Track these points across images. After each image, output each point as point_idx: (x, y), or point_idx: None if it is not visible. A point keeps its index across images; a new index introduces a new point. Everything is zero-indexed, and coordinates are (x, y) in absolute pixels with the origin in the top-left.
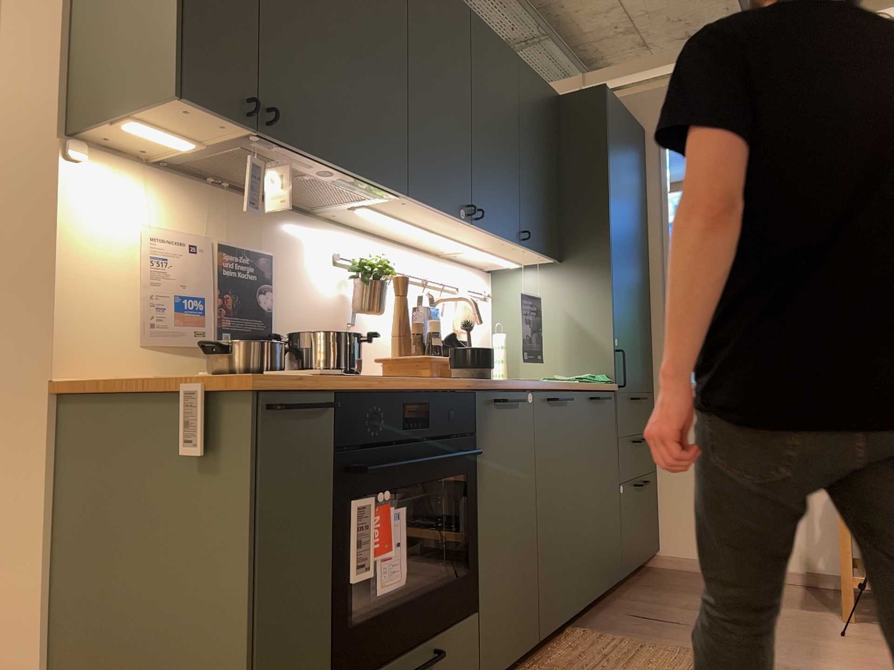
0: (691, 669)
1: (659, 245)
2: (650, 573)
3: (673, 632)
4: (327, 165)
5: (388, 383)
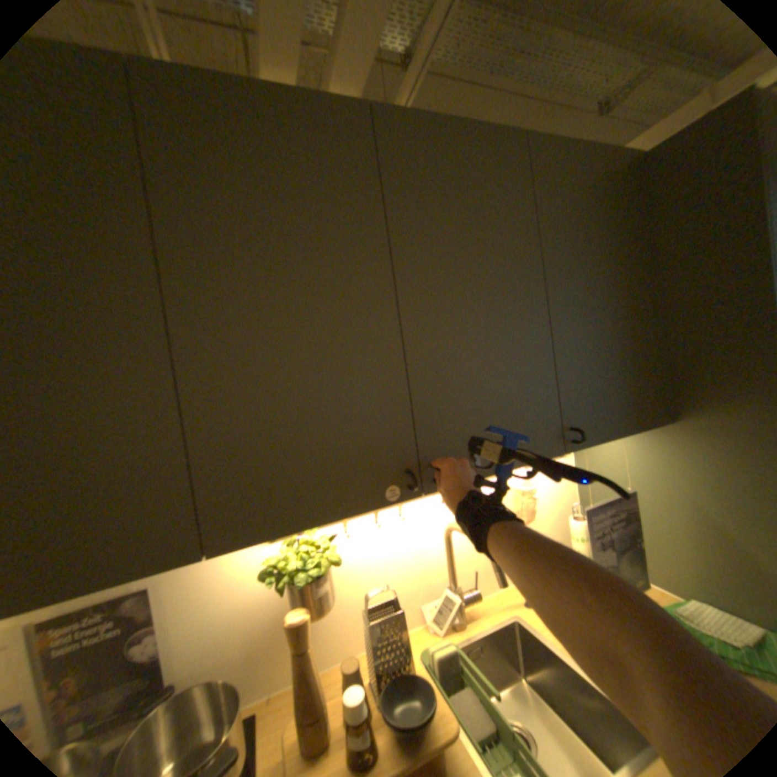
0: None
1: None
2: None
3: None
4: None
5: None
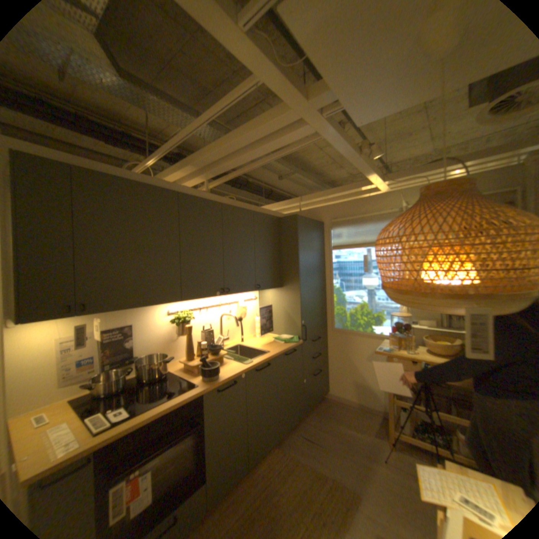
0: (309, 488)
1: (329, 271)
2: (323, 403)
3: (314, 454)
4: (129, 309)
5: (140, 421)
